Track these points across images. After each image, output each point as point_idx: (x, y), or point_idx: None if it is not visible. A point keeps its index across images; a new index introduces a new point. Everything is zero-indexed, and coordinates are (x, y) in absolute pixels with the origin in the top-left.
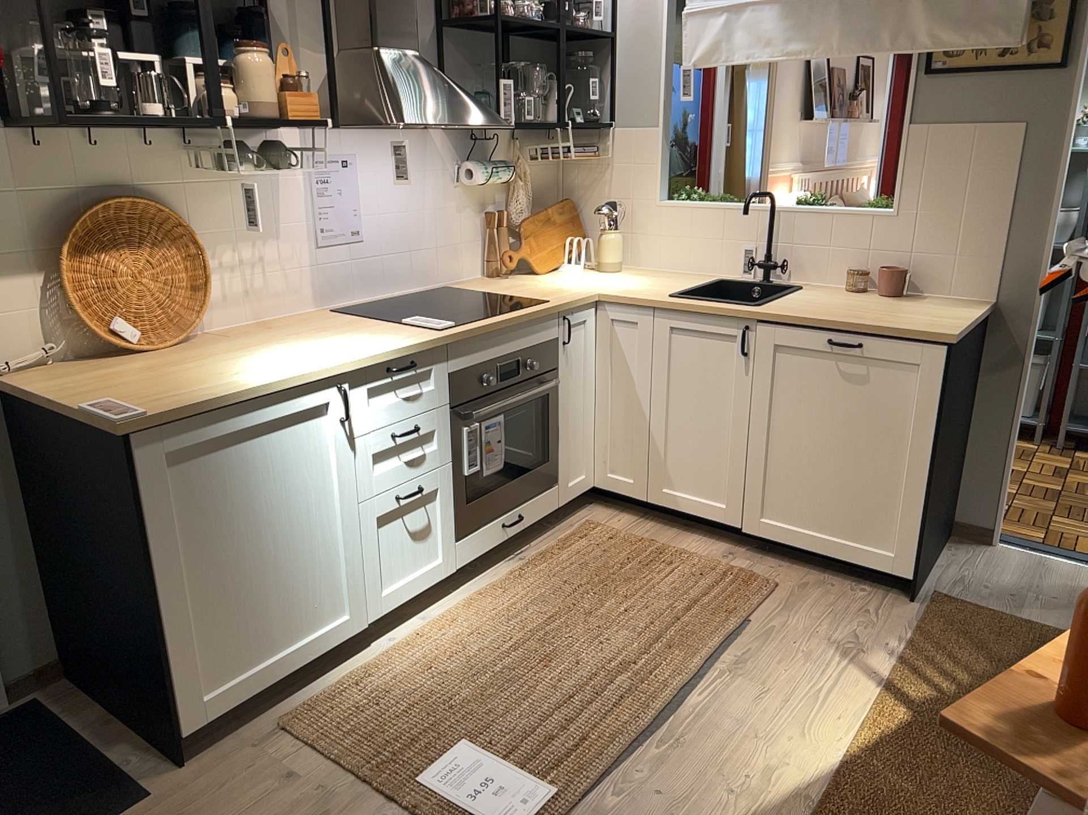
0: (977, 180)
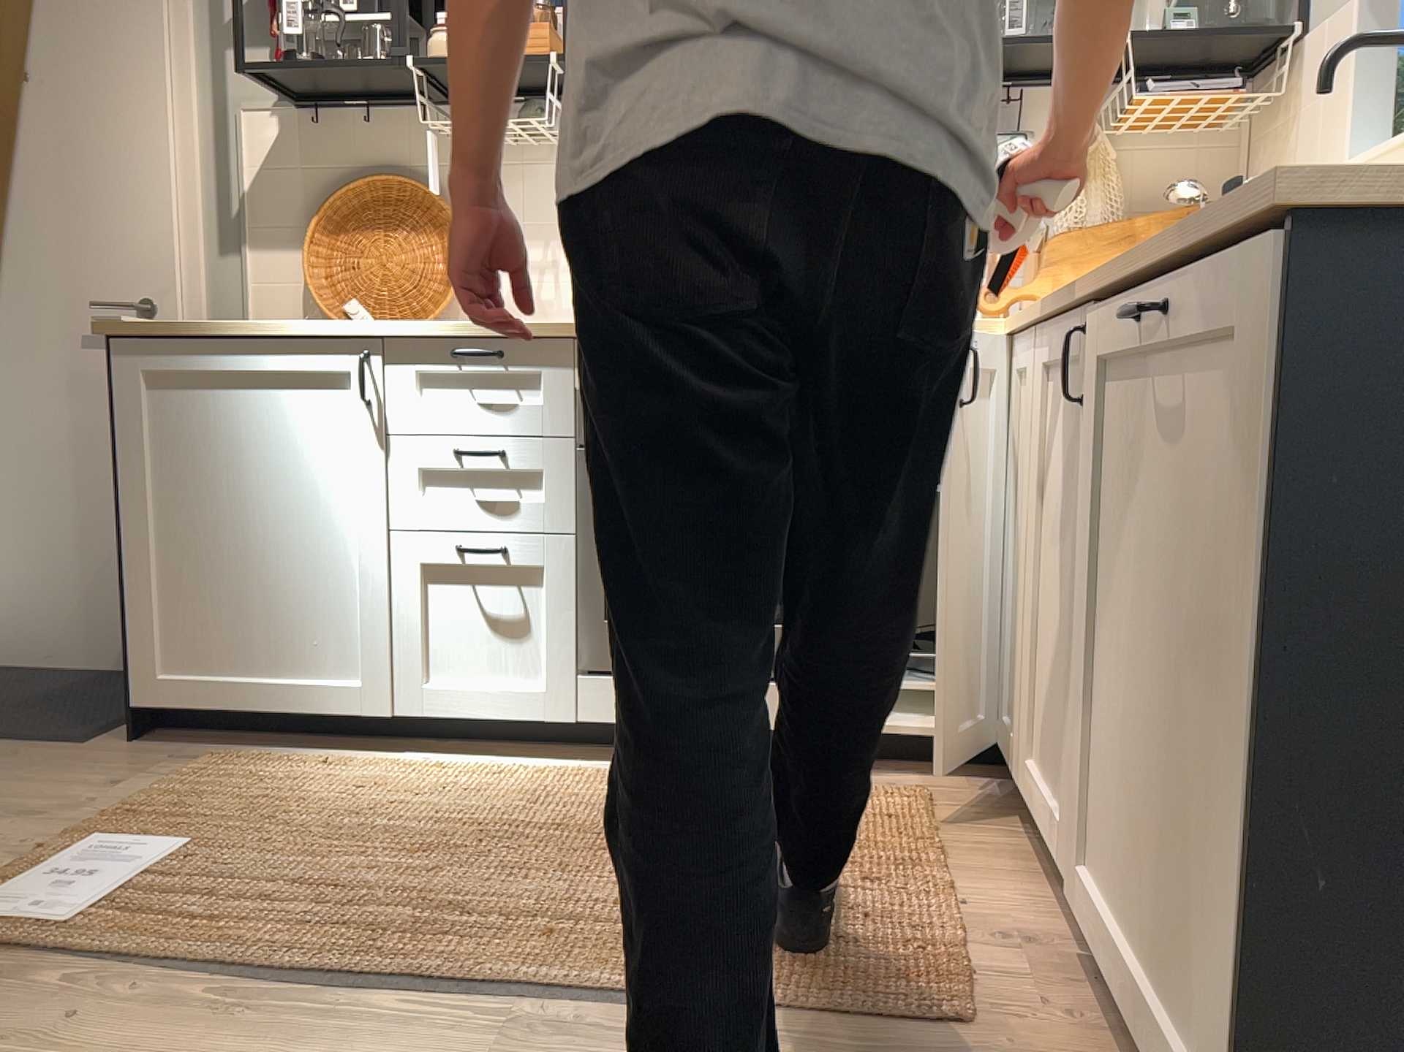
0: None
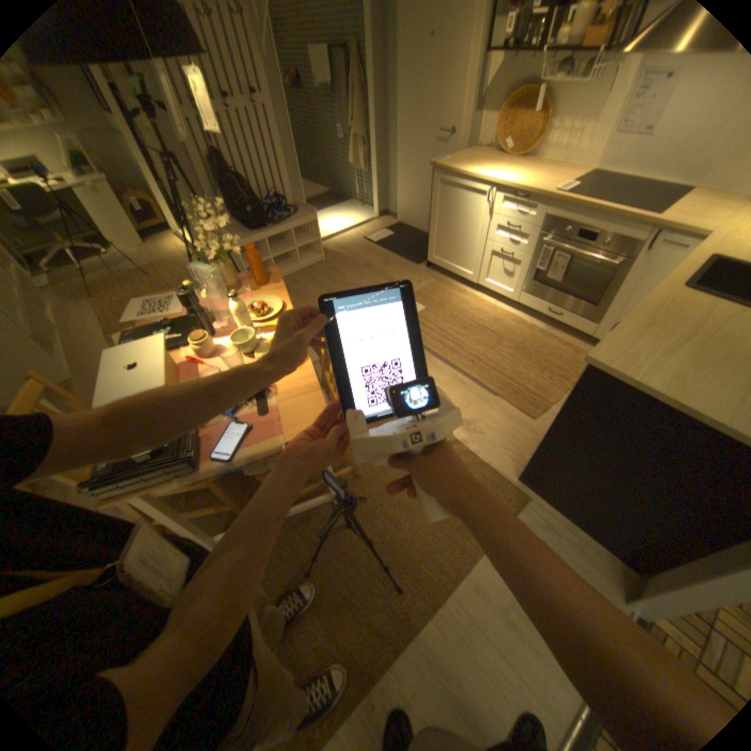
0: None
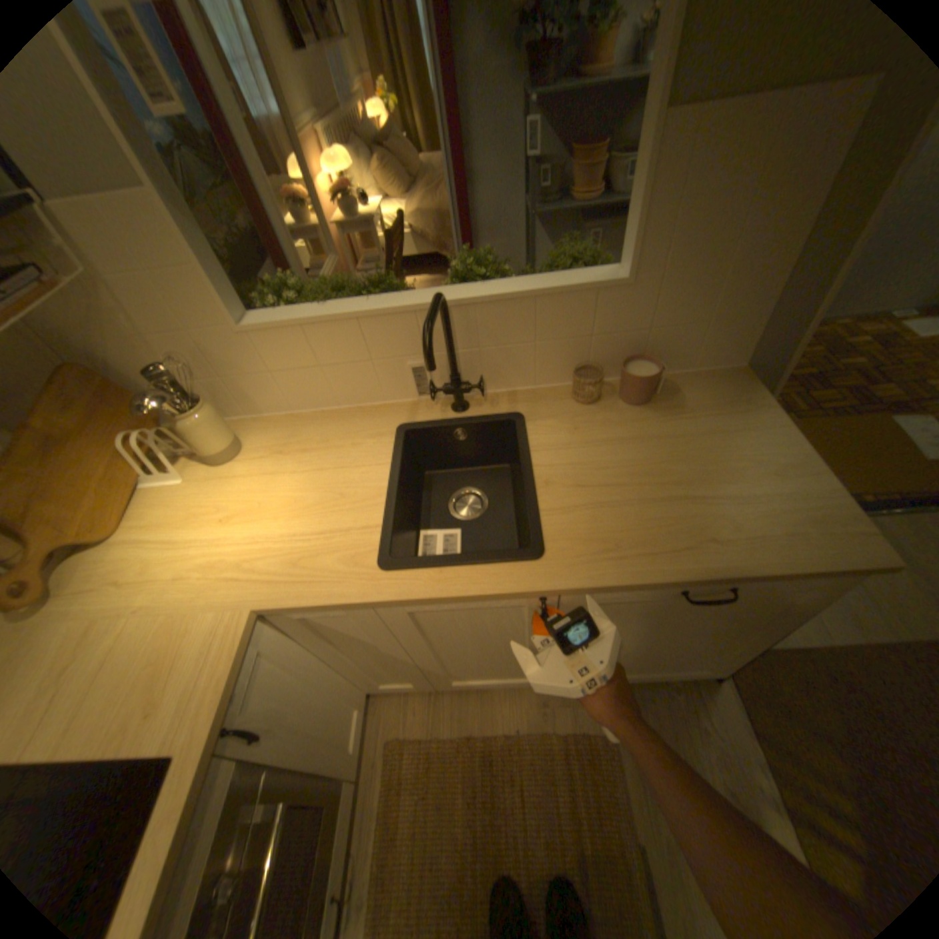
0: (761, 207)
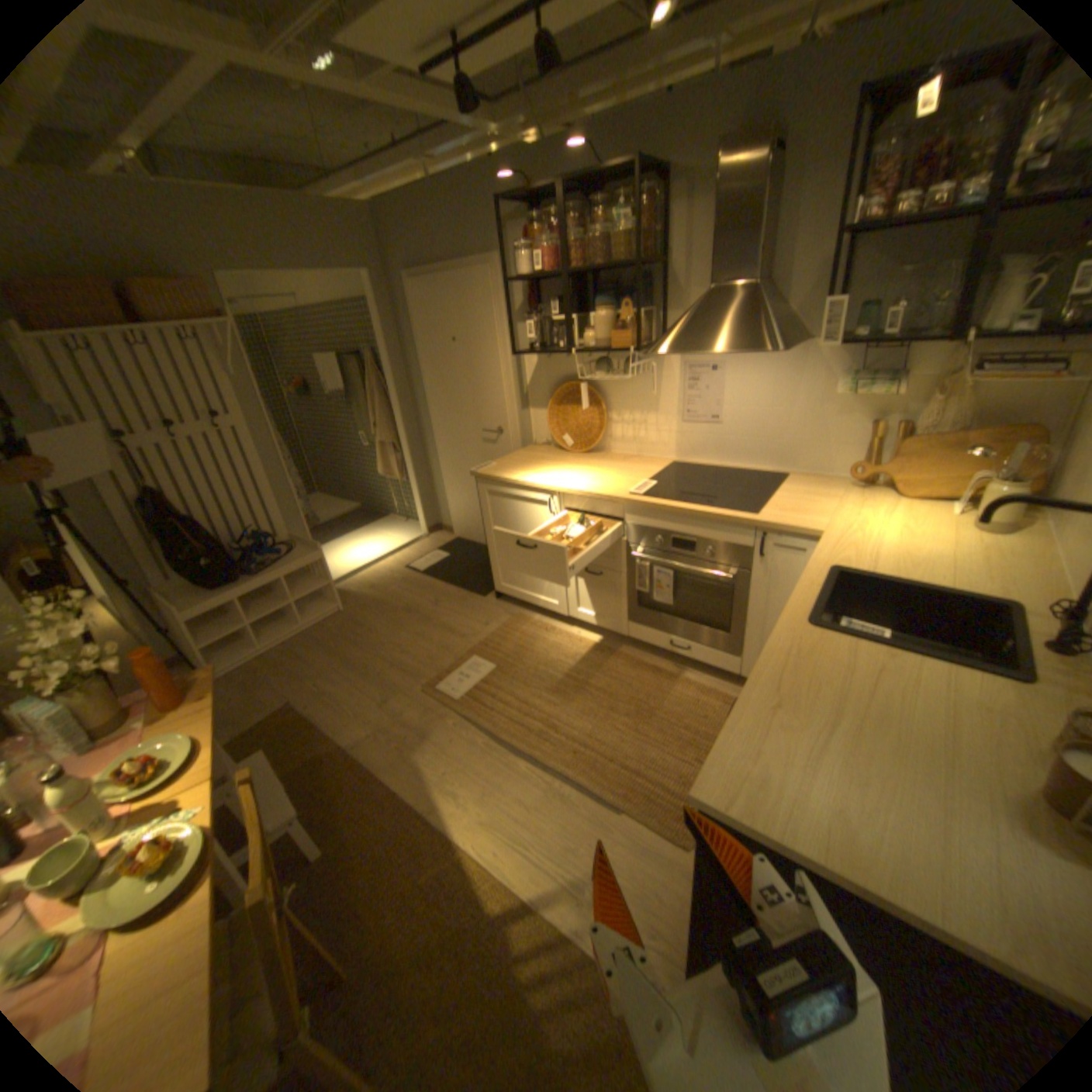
0: None
